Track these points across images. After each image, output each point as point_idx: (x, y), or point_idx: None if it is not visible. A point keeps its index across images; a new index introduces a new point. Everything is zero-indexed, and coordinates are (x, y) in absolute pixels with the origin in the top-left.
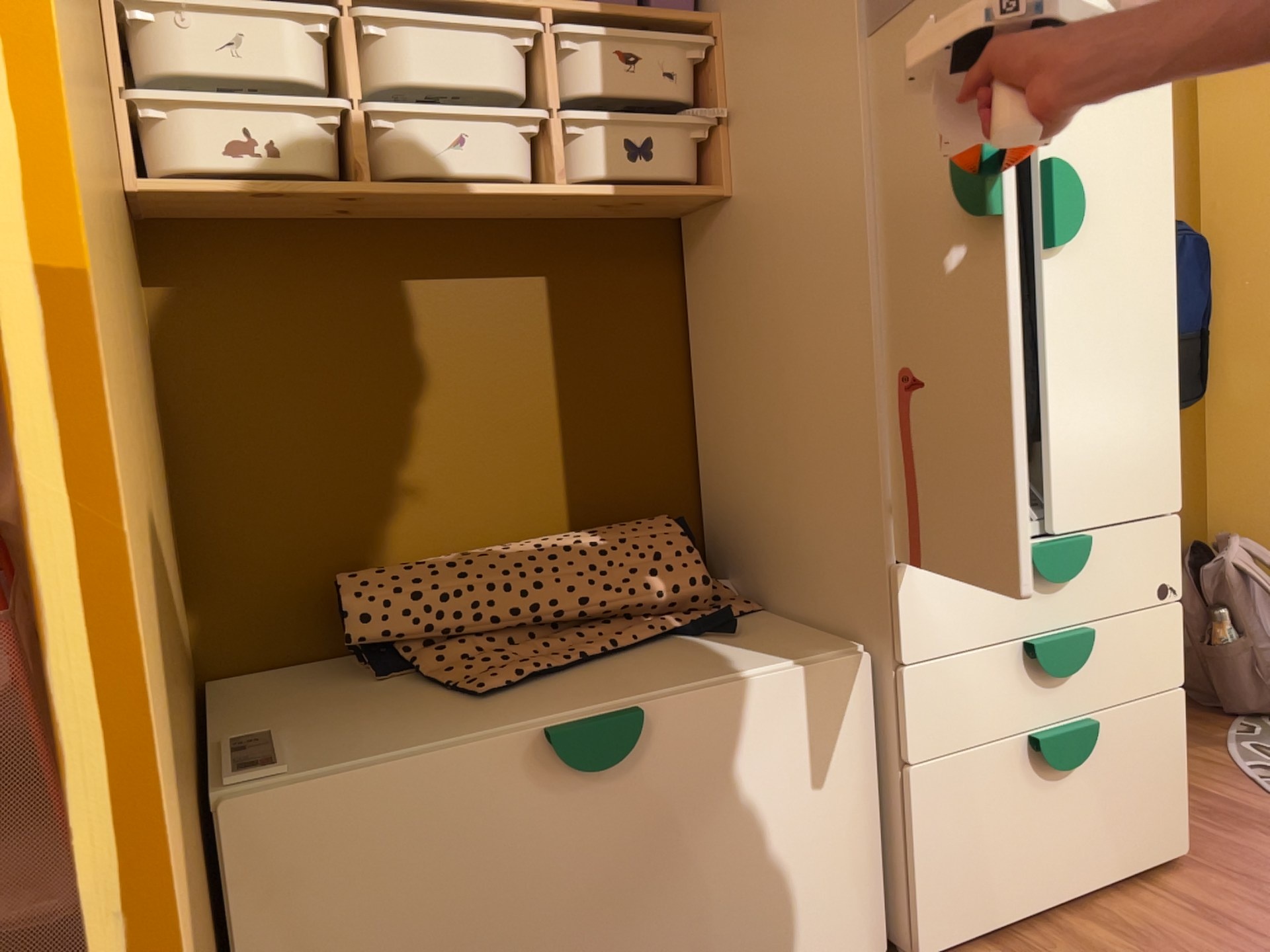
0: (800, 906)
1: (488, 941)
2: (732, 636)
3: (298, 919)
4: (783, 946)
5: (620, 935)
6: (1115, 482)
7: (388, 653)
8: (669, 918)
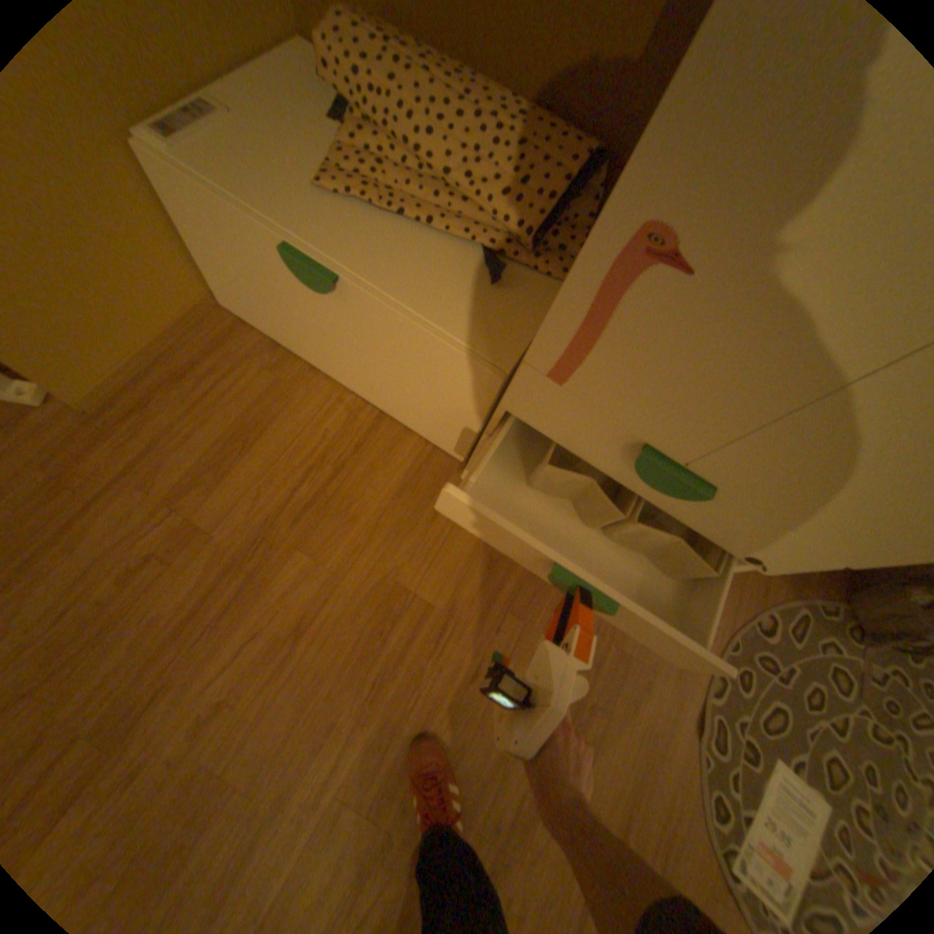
0: (424, 417)
1: (277, 303)
2: (493, 283)
3: (190, 225)
4: (412, 418)
5: (336, 352)
6: (802, 504)
7: (341, 103)
8: (359, 366)
